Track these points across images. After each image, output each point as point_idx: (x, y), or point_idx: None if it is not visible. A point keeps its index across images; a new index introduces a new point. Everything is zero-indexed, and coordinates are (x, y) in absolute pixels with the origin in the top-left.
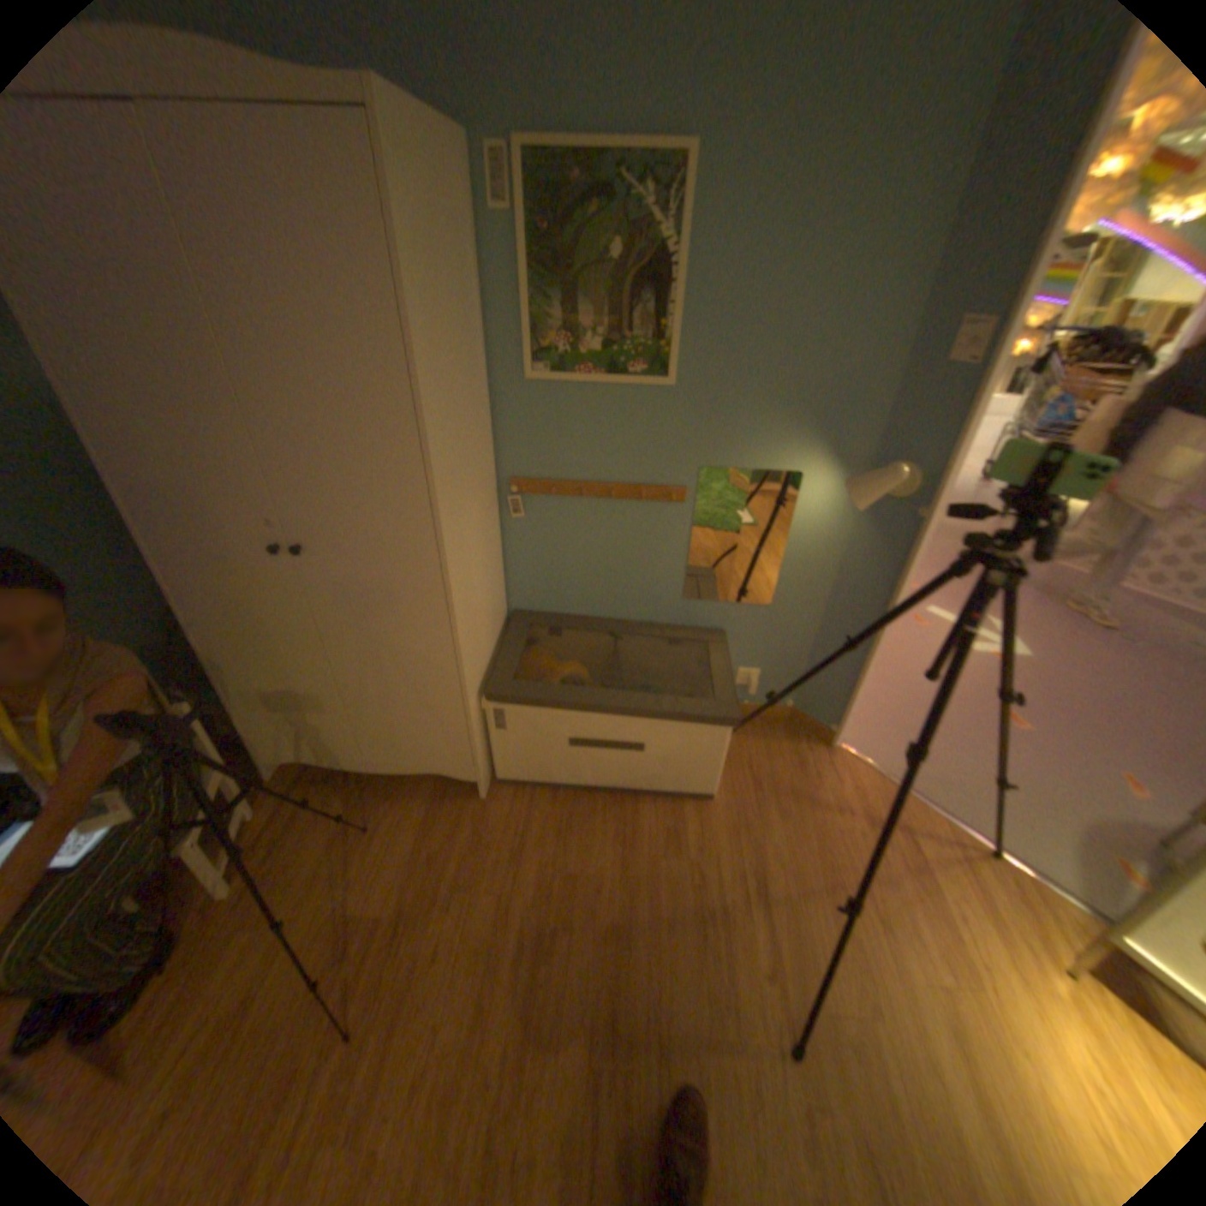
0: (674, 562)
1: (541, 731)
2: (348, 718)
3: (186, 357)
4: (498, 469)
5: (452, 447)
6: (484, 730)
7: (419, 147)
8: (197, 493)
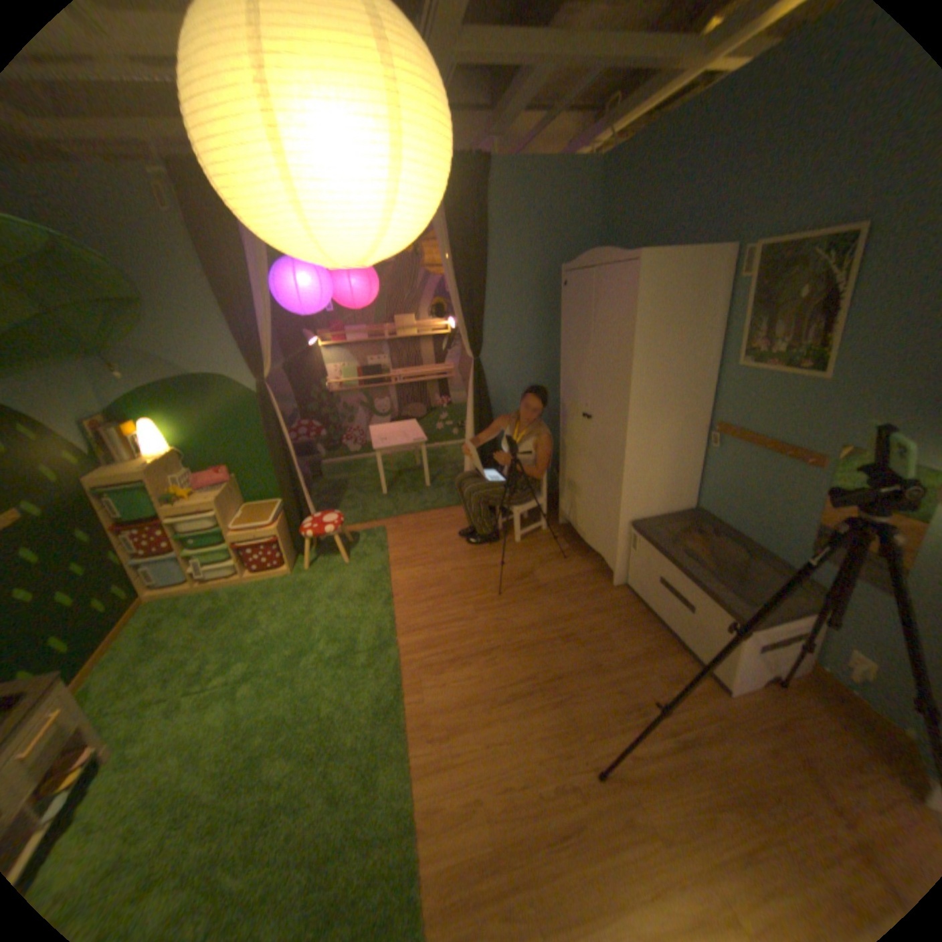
0: (810, 517)
1: (648, 563)
2: (584, 506)
3: (584, 341)
4: (714, 416)
5: (653, 388)
6: (630, 549)
7: (672, 264)
8: (574, 390)
